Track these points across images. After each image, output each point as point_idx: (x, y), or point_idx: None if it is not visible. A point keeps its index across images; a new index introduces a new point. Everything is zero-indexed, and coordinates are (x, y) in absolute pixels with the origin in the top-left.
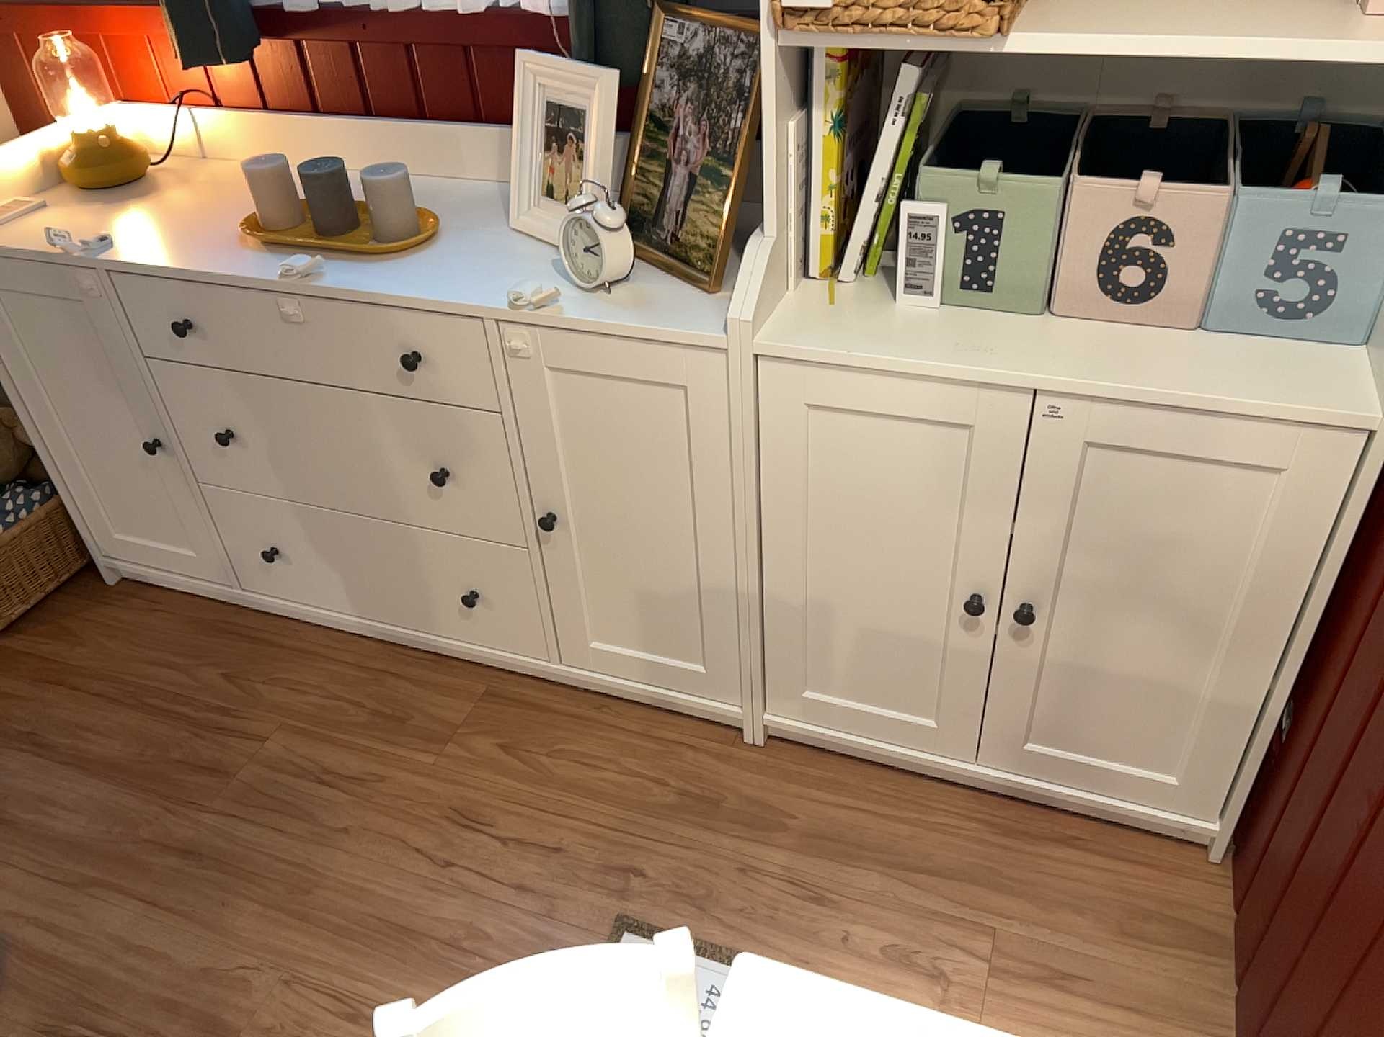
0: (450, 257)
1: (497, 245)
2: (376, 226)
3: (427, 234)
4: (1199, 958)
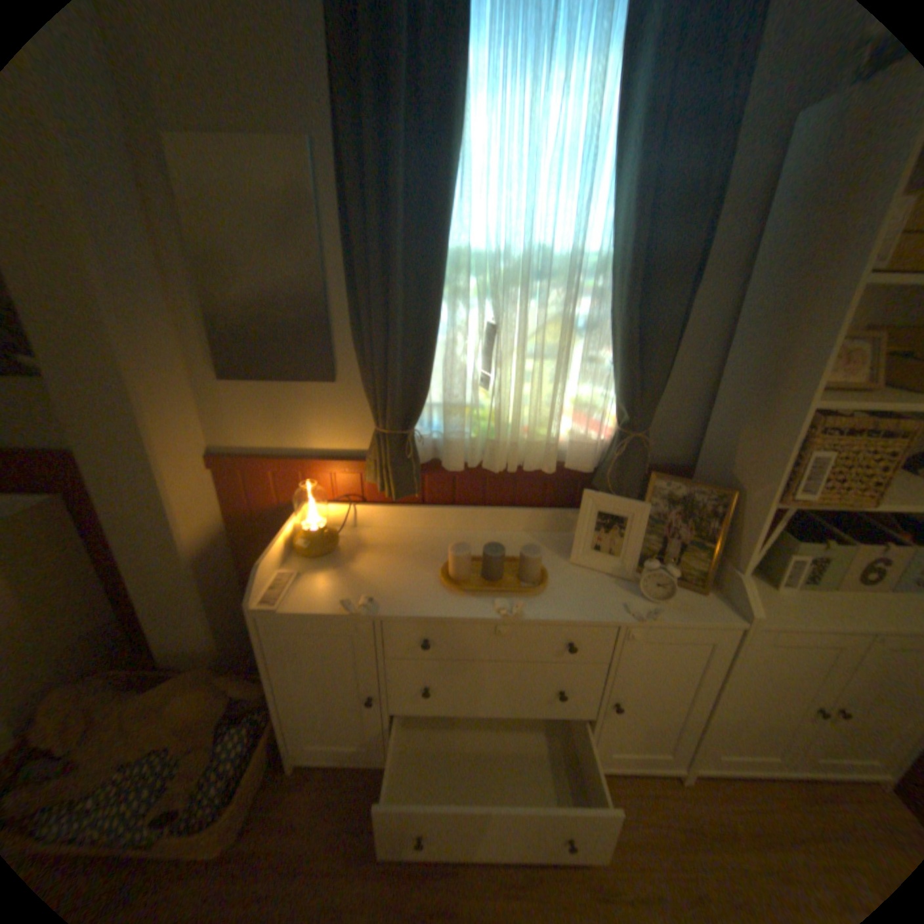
0: (563, 587)
1: (575, 576)
2: (520, 574)
3: (545, 576)
4: None
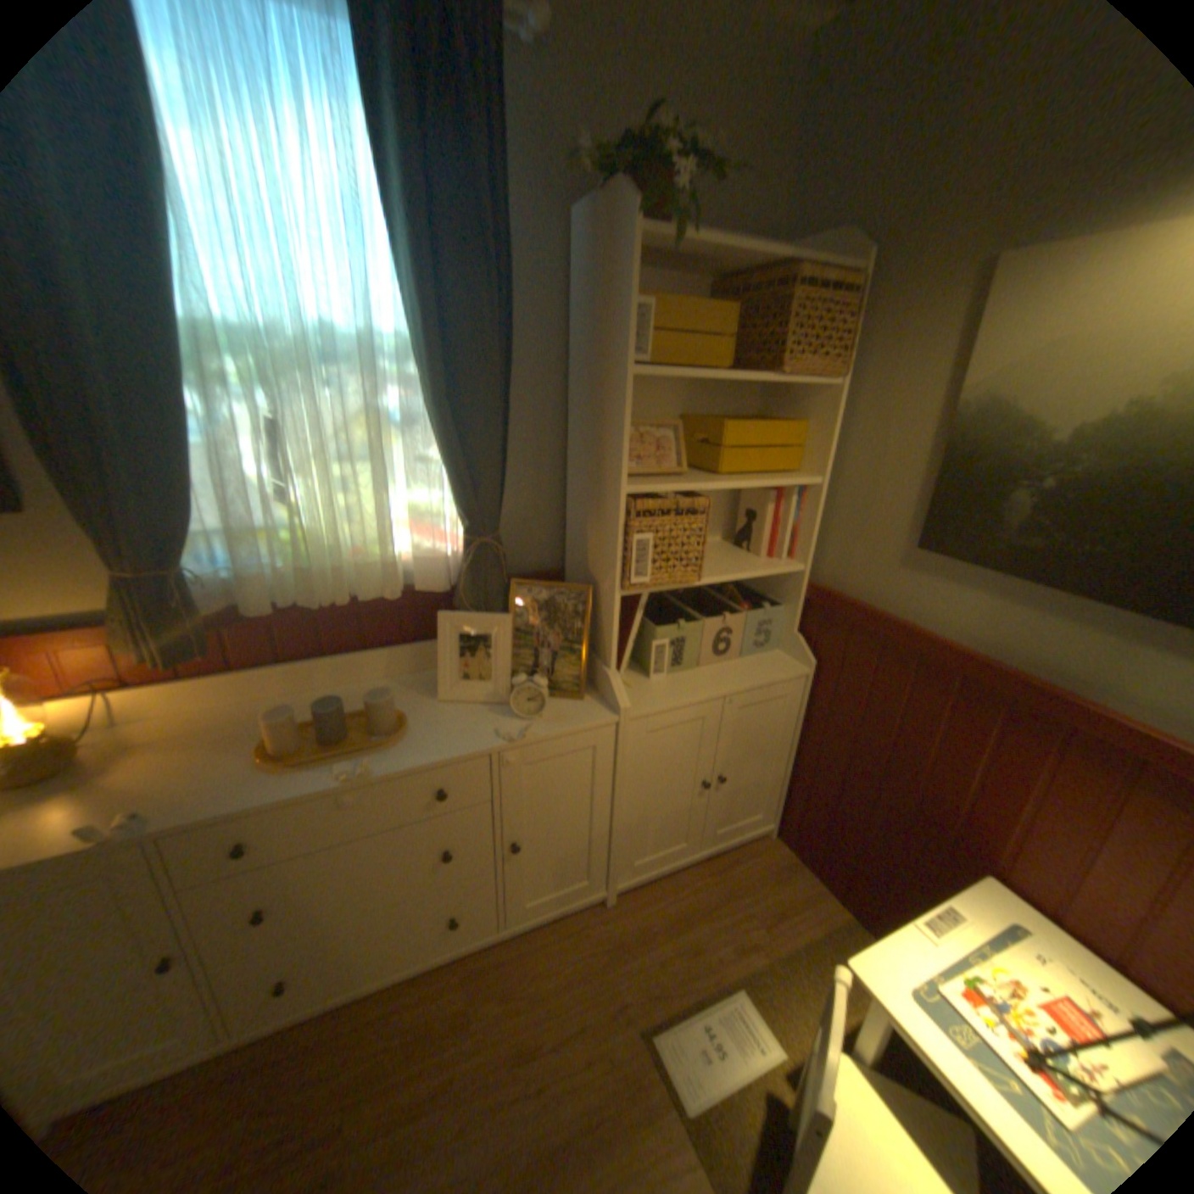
0: (426, 730)
1: (442, 714)
2: (369, 727)
3: (403, 722)
4: (800, 878)
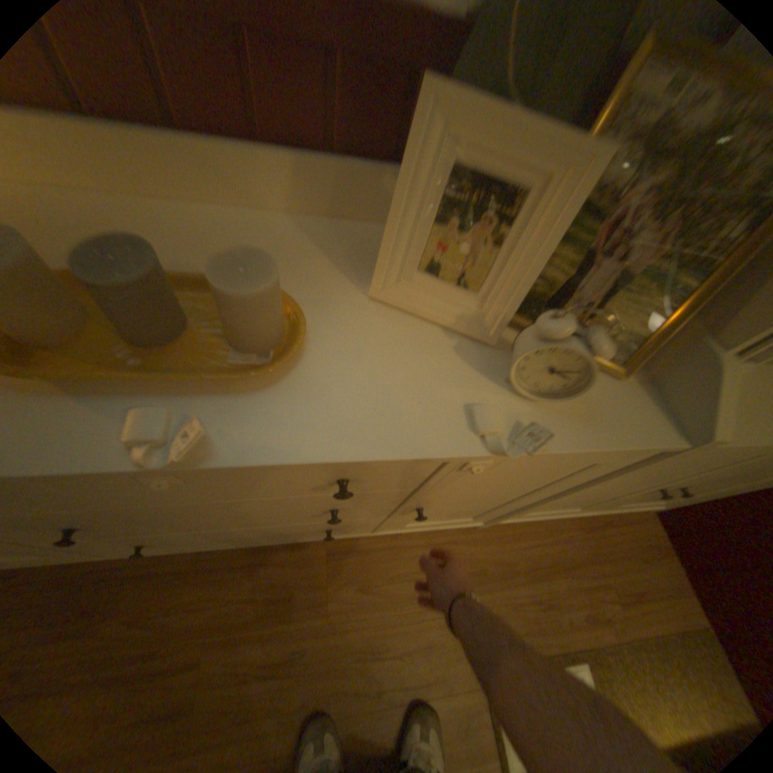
0: (343, 360)
1: (375, 330)
2: (231, 330)
3: (301, 332)
4: (667, 563)
